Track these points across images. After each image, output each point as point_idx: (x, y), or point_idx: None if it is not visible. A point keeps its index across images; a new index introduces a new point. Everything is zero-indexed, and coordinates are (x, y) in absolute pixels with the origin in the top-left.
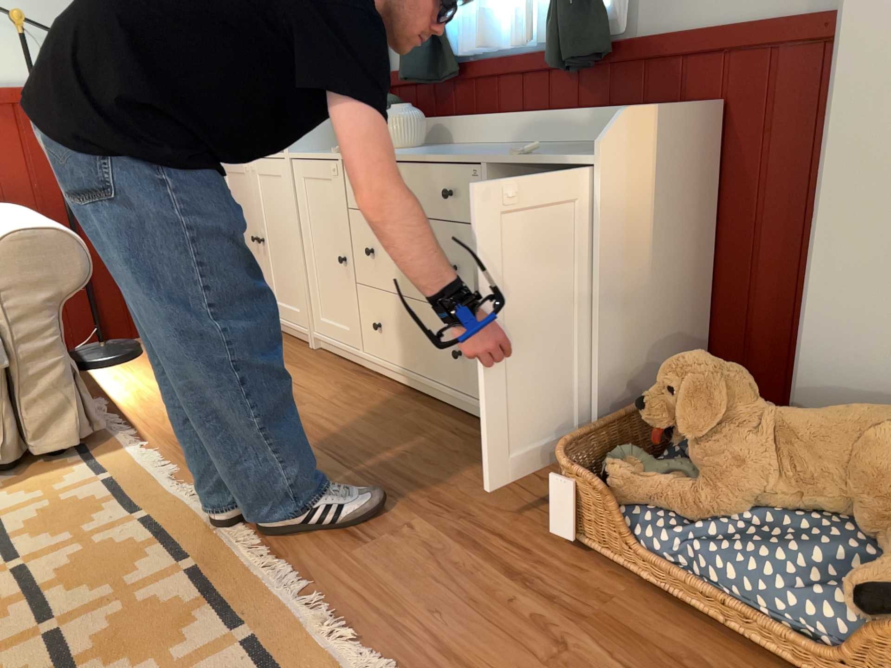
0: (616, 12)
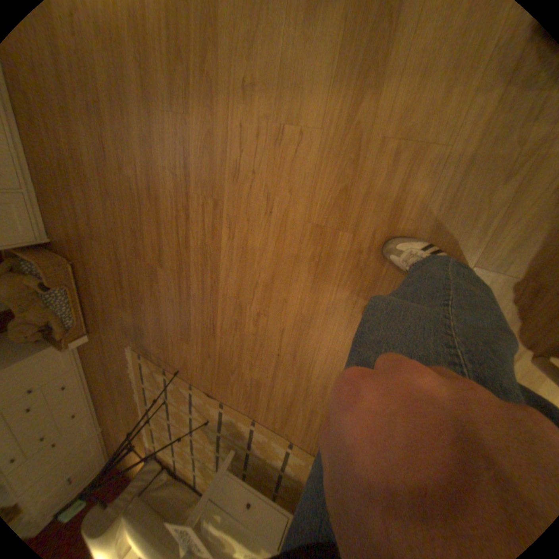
0: None
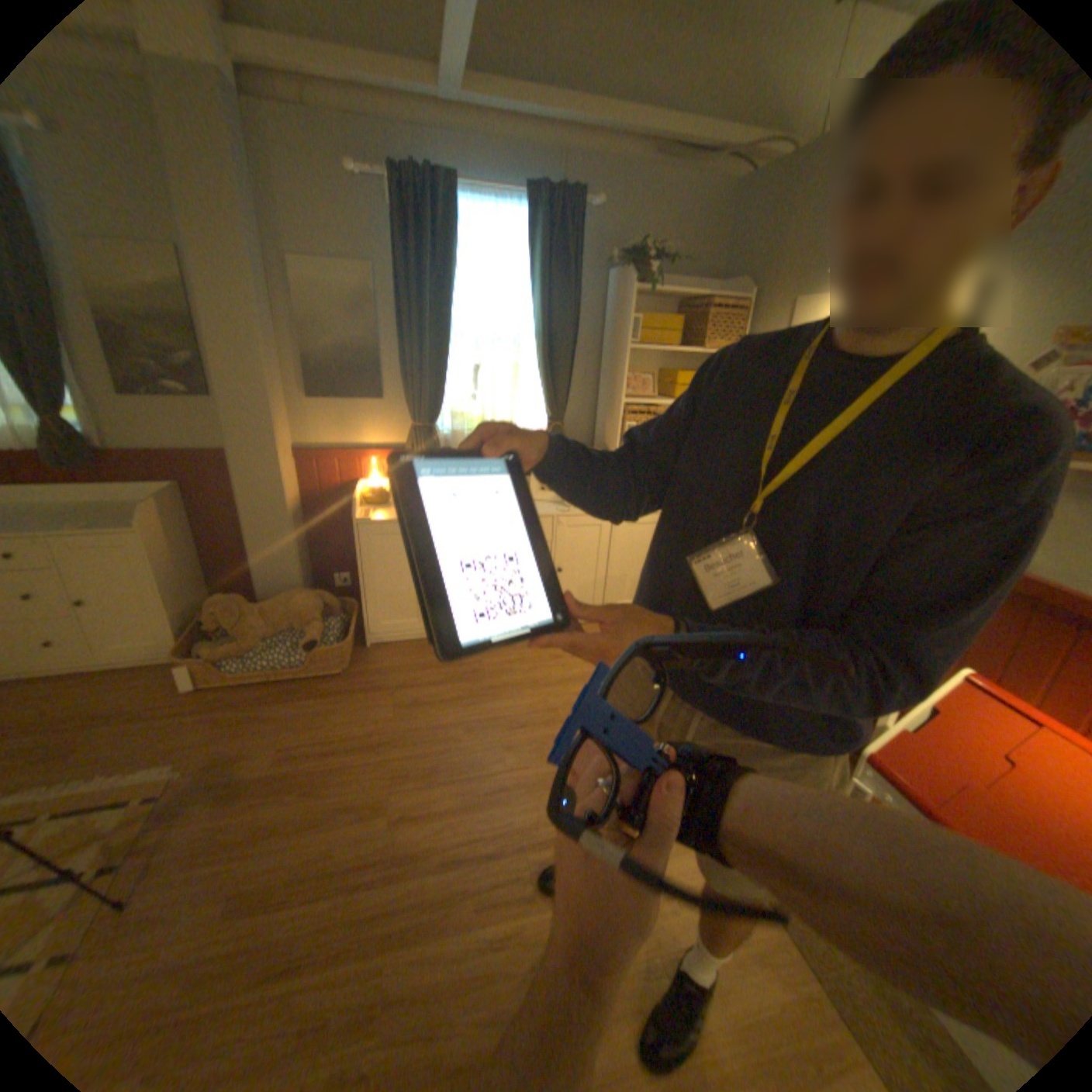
0: (90, 435)
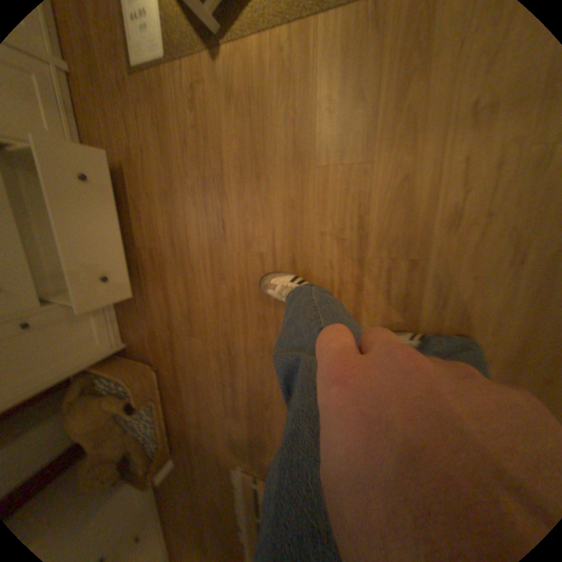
0: None
